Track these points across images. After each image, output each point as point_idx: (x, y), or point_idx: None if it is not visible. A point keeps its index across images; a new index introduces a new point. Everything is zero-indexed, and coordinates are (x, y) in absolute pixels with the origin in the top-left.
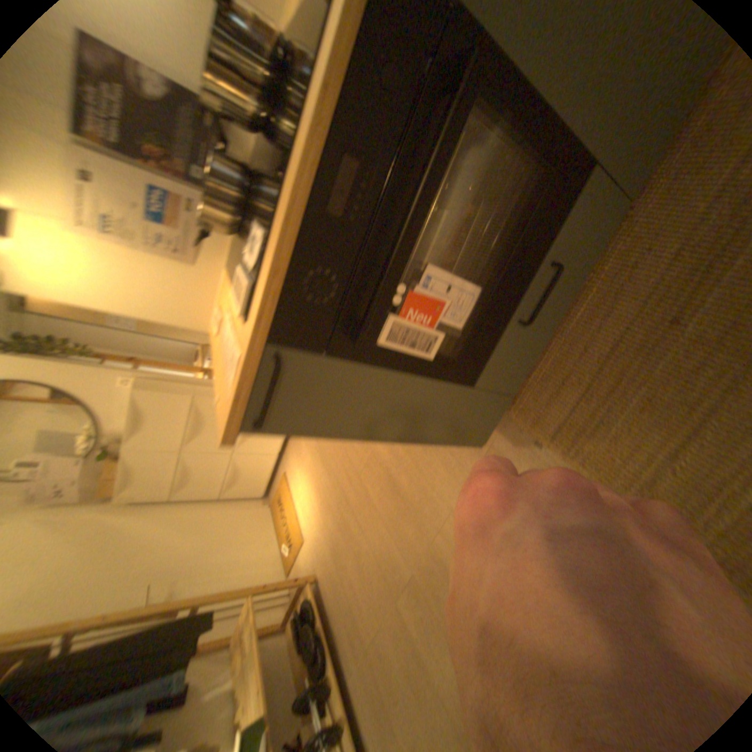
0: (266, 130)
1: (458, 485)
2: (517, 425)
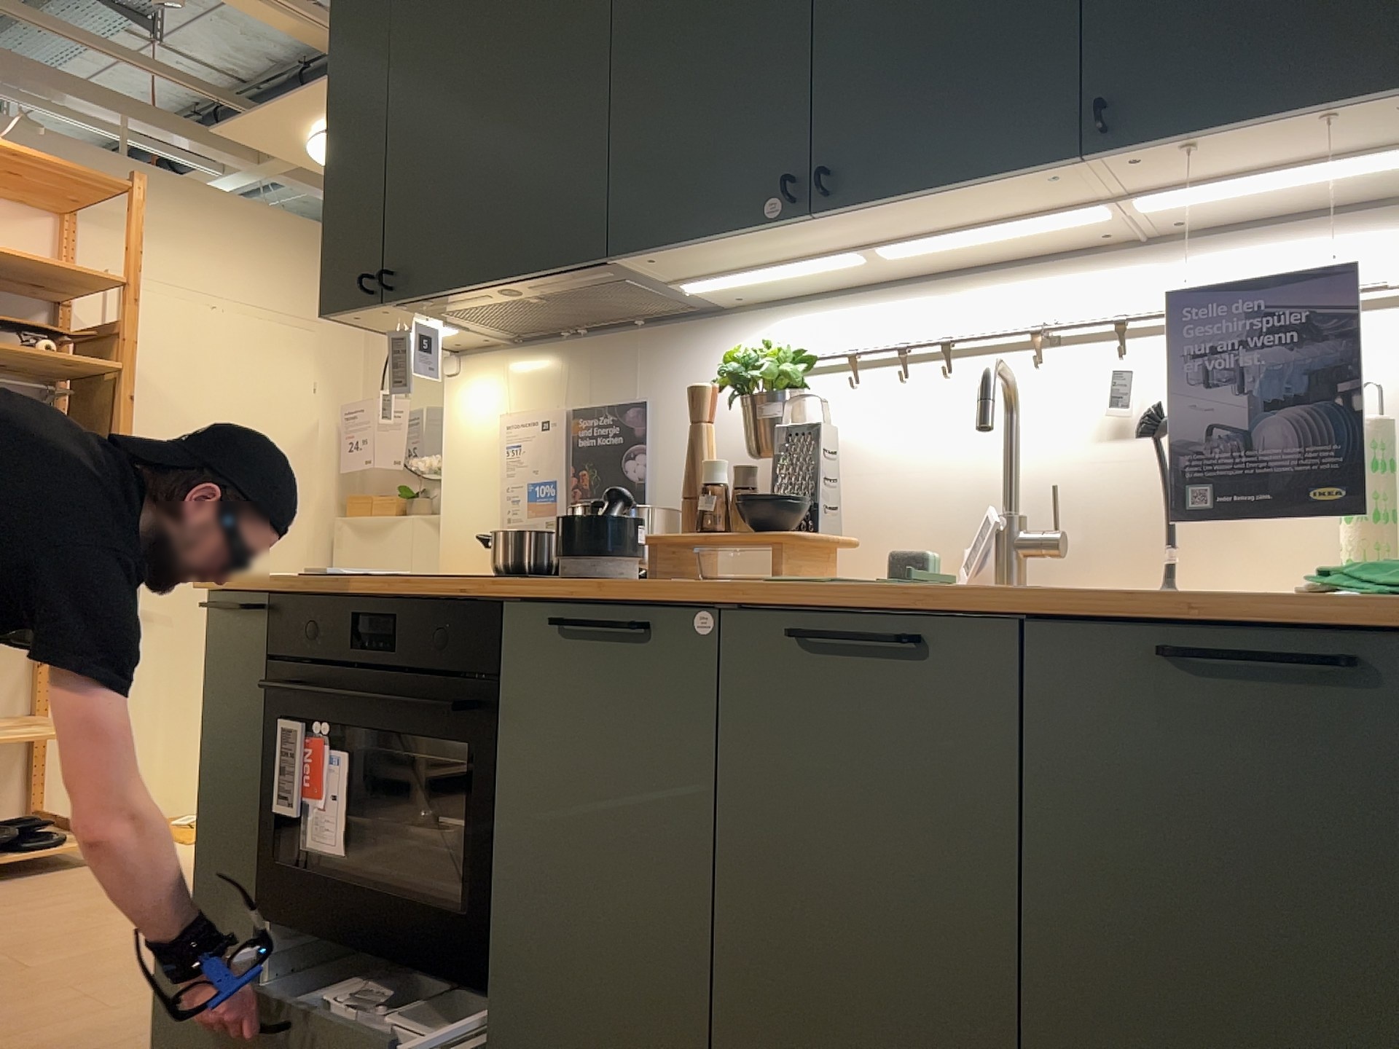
0: None
1: (146, 1018)
2: None
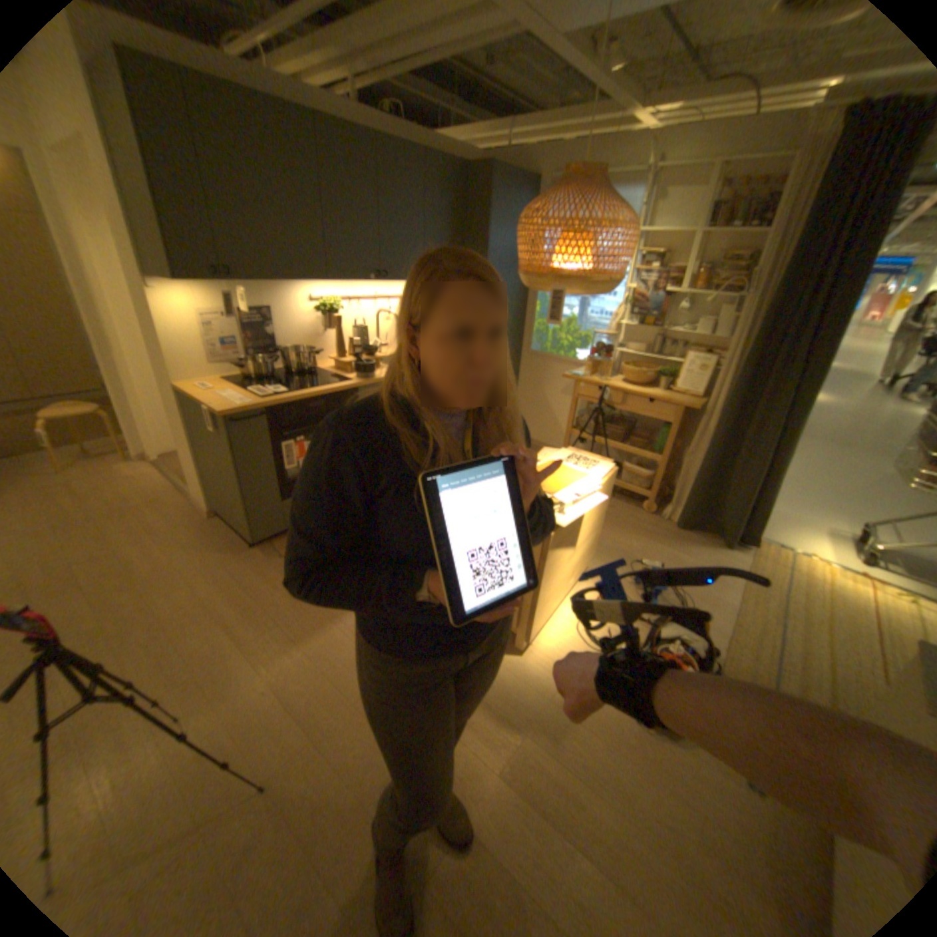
0: (288, 376)
1: (206, 574)
2: (272, 551)
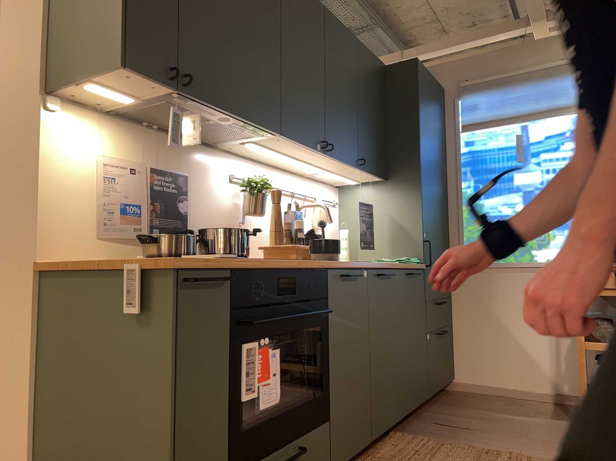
0: None
1: None
2: None
